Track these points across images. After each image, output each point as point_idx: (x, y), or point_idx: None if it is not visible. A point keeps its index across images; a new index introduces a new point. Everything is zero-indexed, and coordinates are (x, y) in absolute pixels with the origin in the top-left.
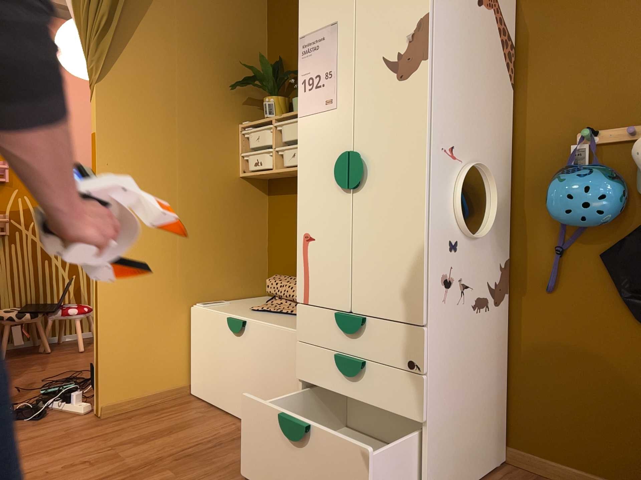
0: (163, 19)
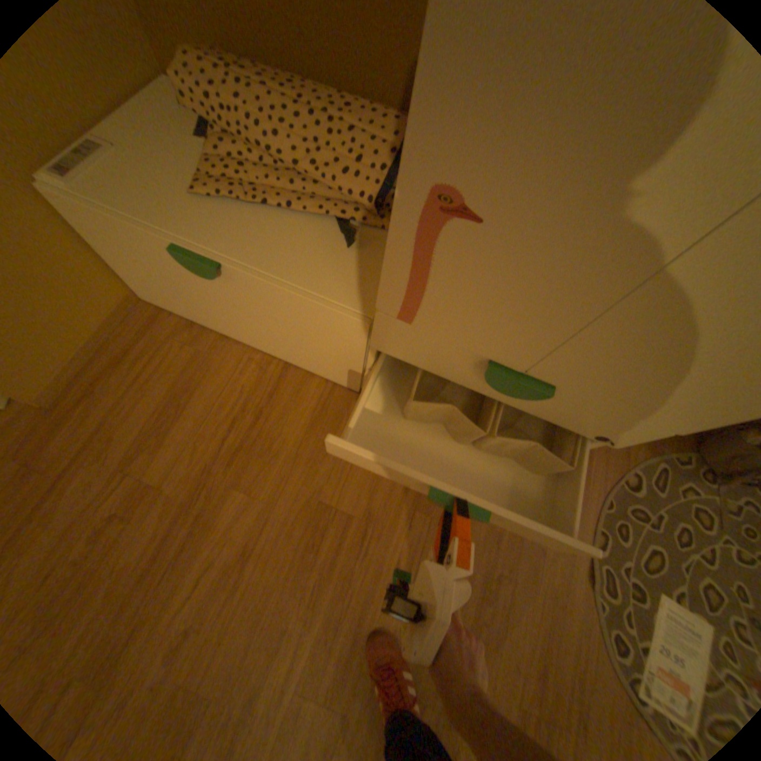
0: None
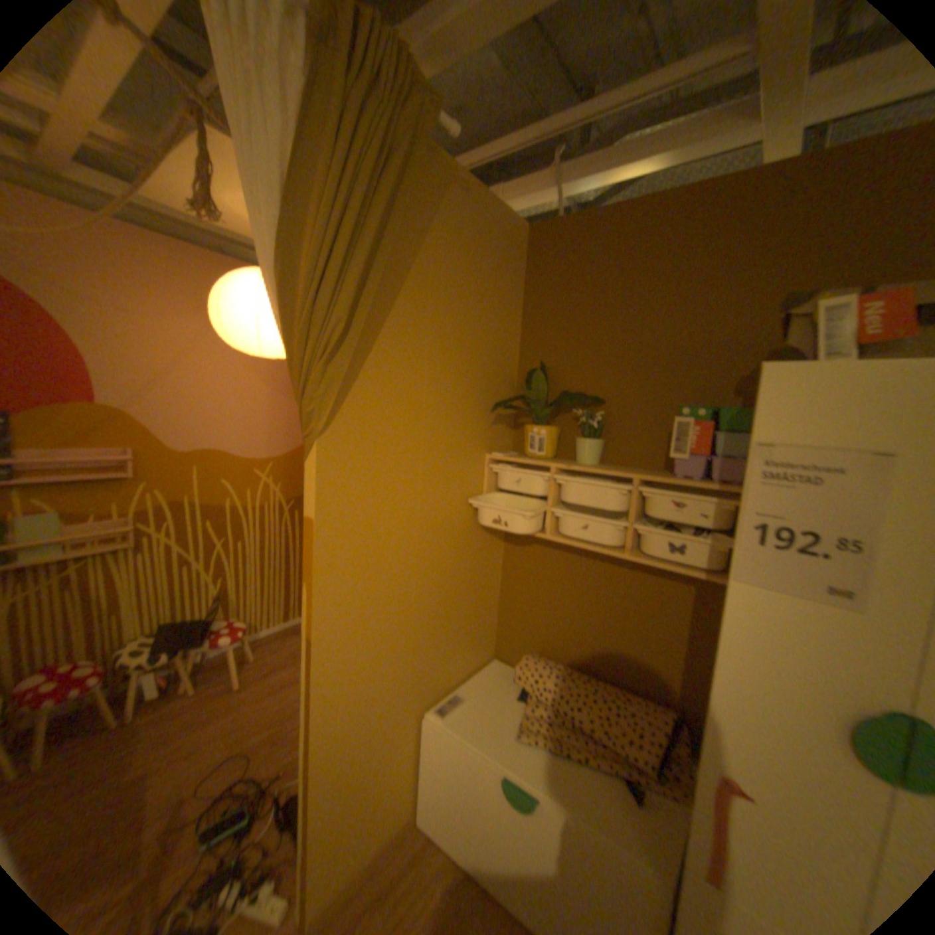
0: (412, 311)
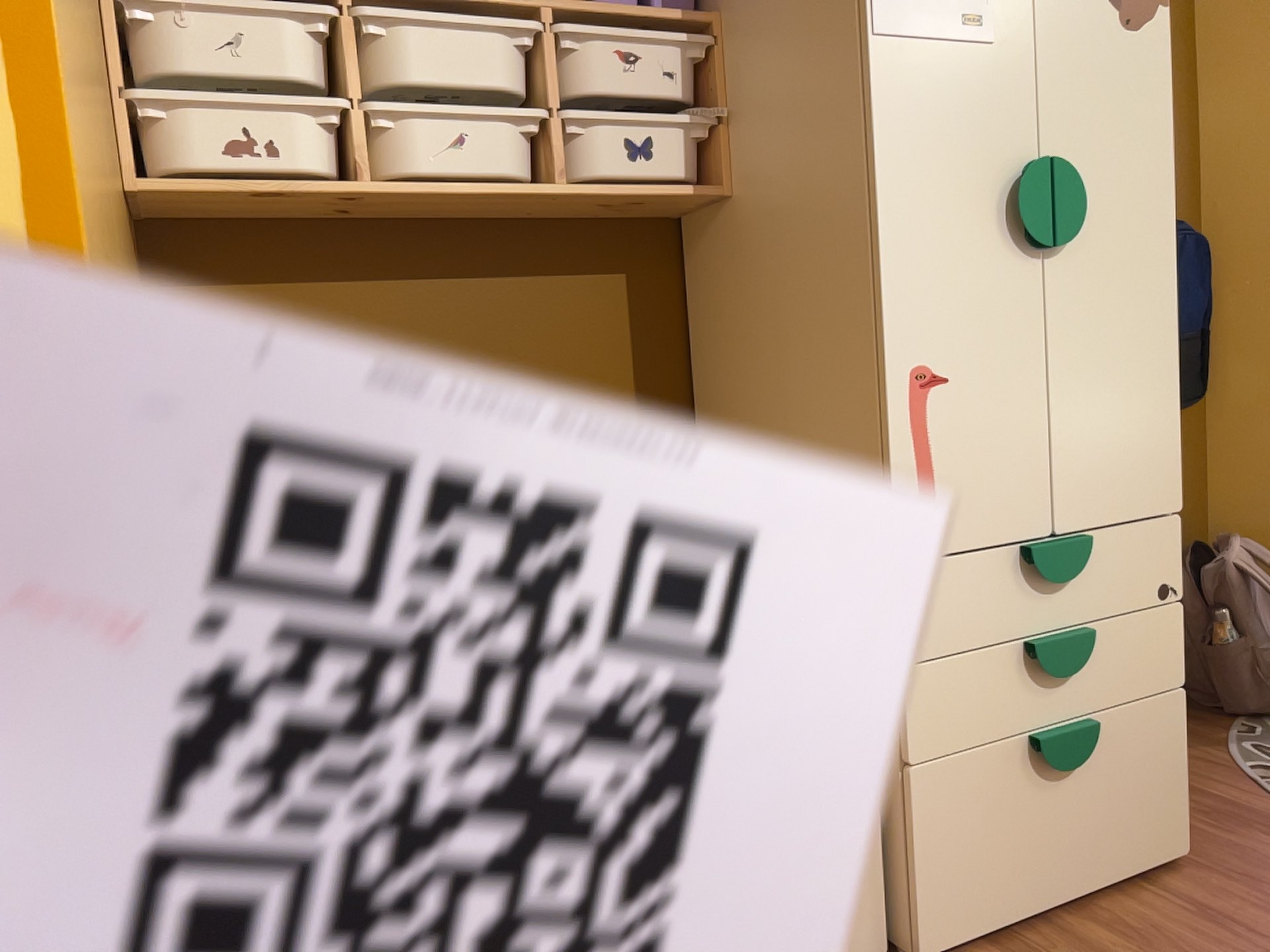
0: None
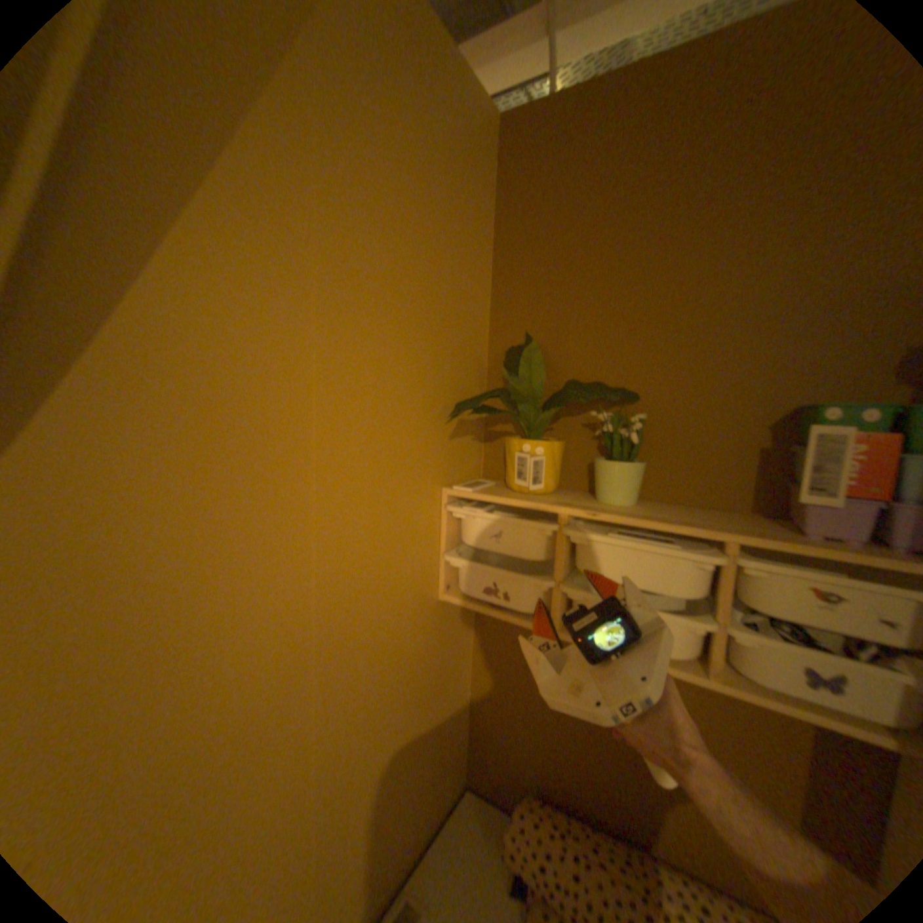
0: (271, 202)
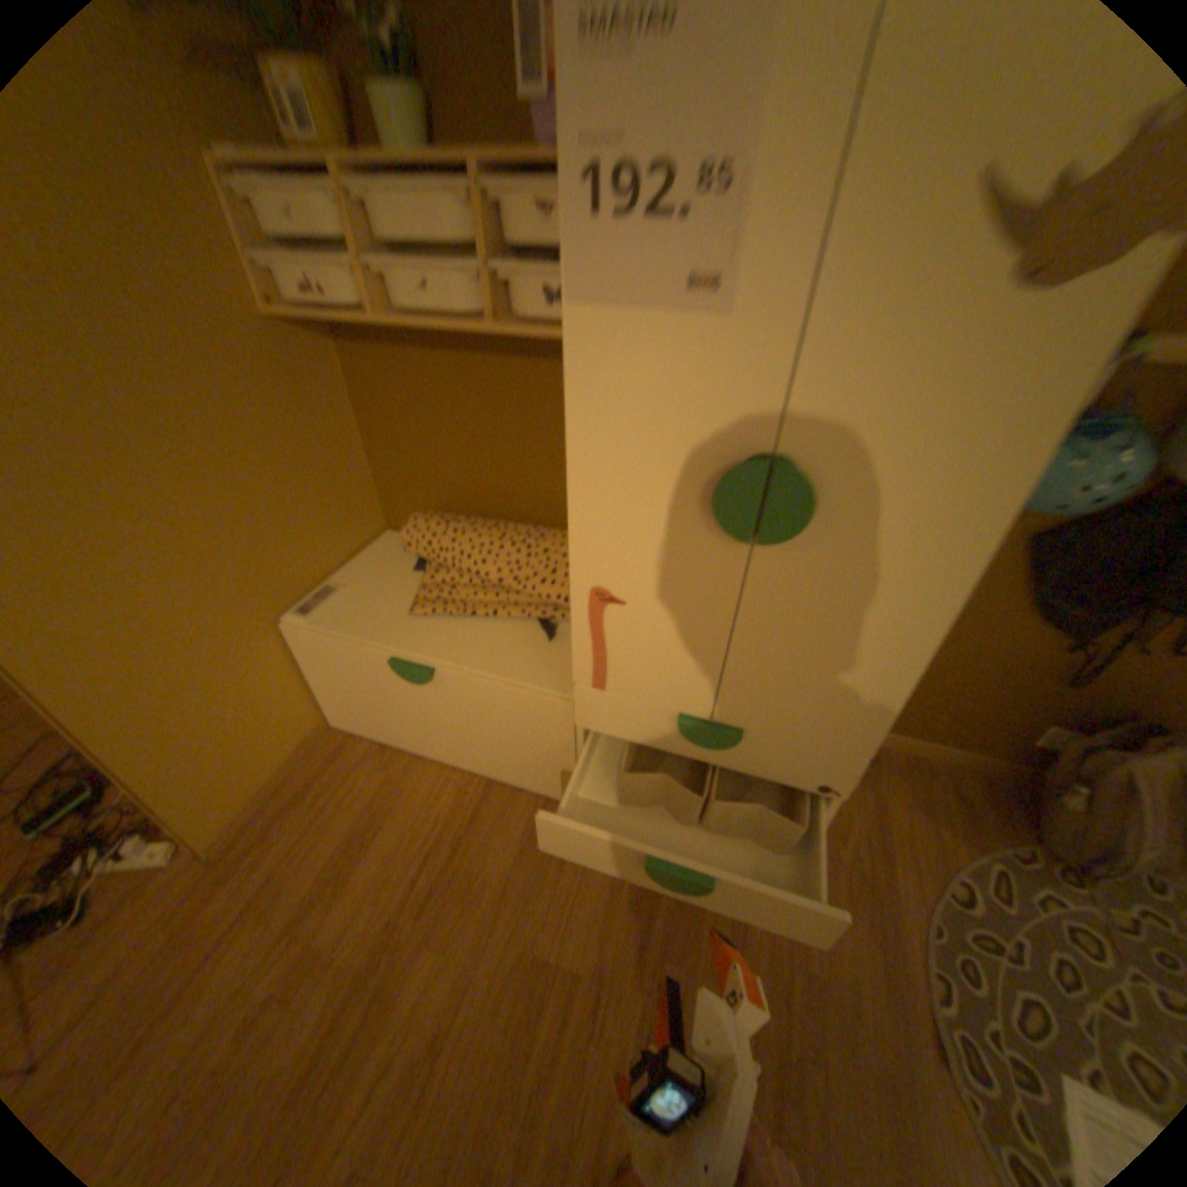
0: None
